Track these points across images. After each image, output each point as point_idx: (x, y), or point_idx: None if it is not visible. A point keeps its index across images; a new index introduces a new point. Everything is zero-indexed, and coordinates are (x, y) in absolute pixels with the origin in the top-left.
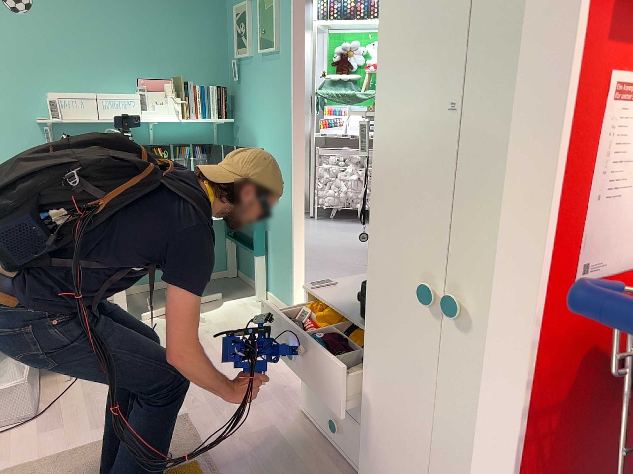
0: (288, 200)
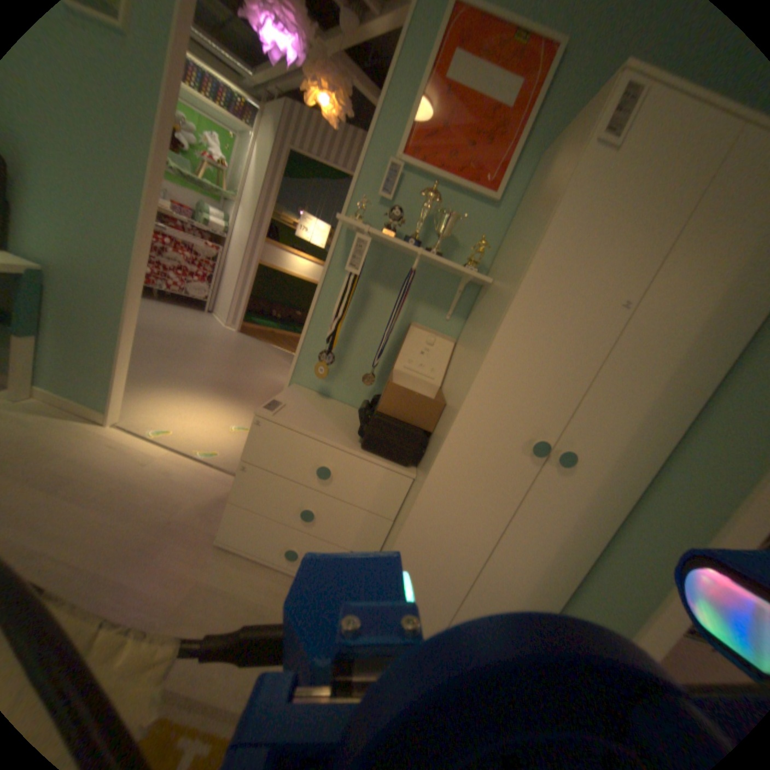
0: (118, 274)
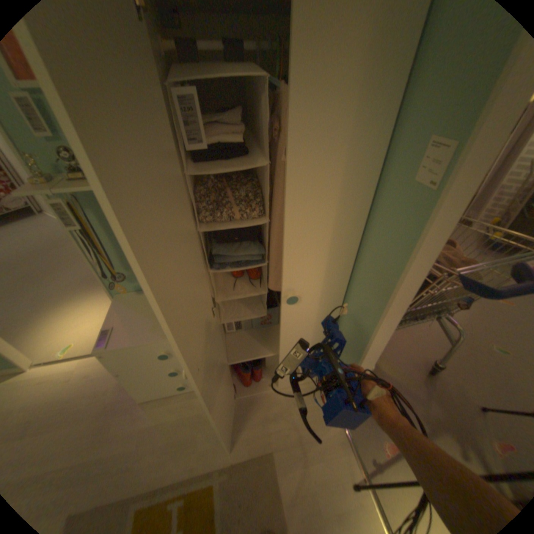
0: None
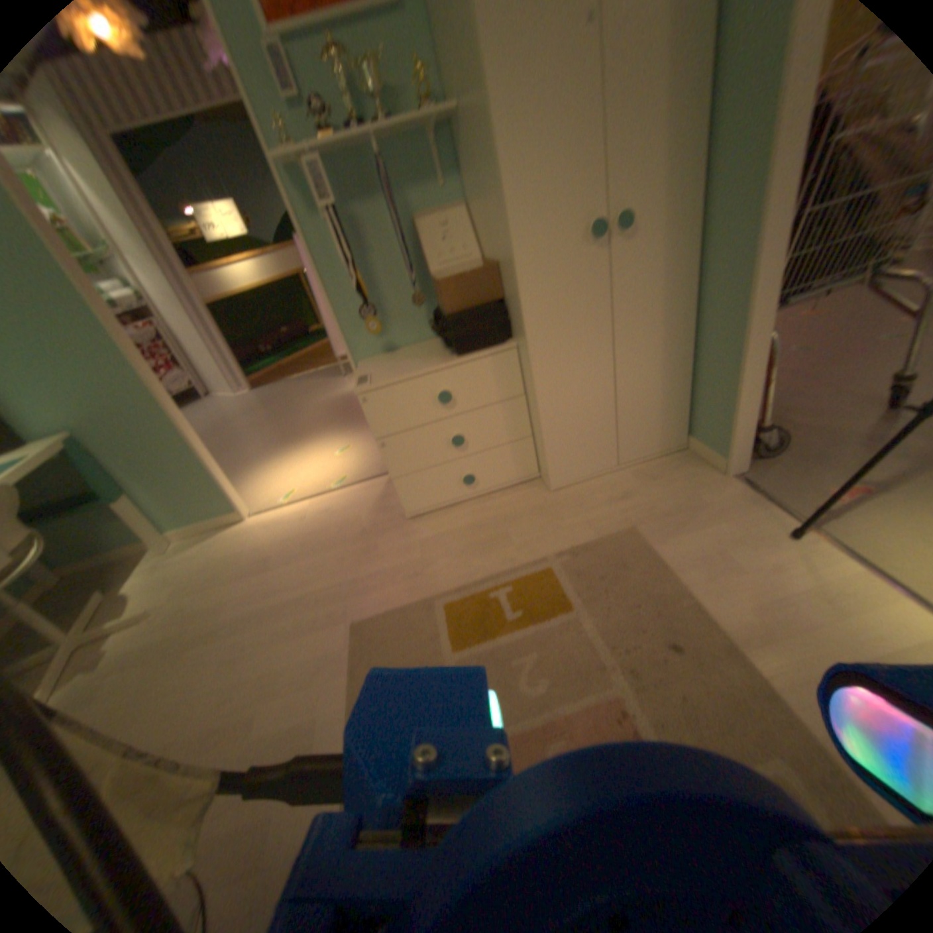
0: (129, 381)
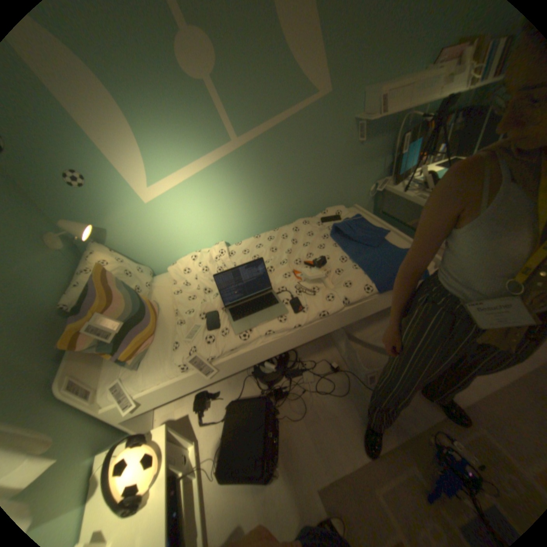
0: None
